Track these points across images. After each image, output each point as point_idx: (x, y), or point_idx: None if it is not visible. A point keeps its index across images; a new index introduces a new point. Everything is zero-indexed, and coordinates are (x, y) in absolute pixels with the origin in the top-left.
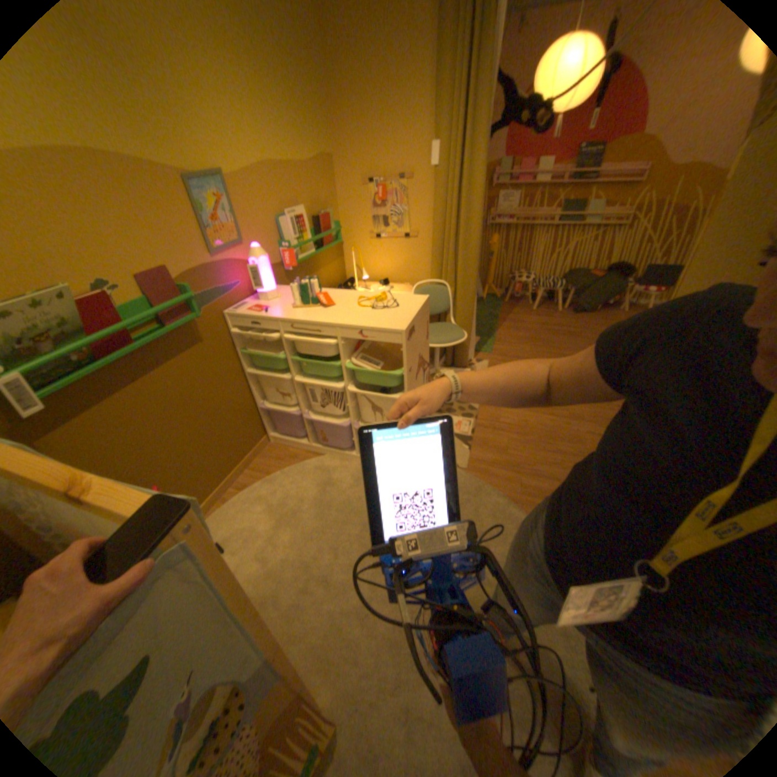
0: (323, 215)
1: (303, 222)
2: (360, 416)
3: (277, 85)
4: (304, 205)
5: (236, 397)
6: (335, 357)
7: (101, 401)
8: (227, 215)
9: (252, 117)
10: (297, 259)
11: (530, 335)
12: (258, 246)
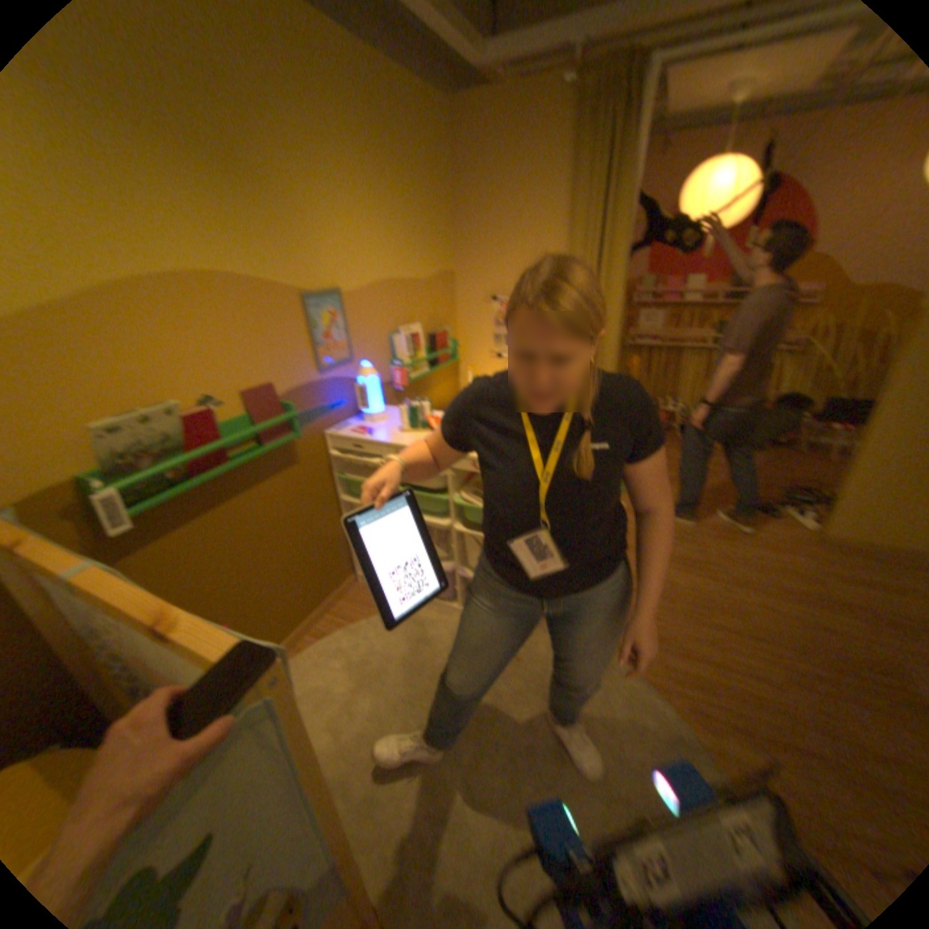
0: (441, 333)
1: (420, 340)
2: (467, 561)
3: (406, 210)
4: (422, 323)
5: (328, 528)
6: (443, 489)
7: (189, 523)
8: (342, 334)
9: (378, 240)
10: (410, 379)
11: (679, 475)
12: (370, 366)
